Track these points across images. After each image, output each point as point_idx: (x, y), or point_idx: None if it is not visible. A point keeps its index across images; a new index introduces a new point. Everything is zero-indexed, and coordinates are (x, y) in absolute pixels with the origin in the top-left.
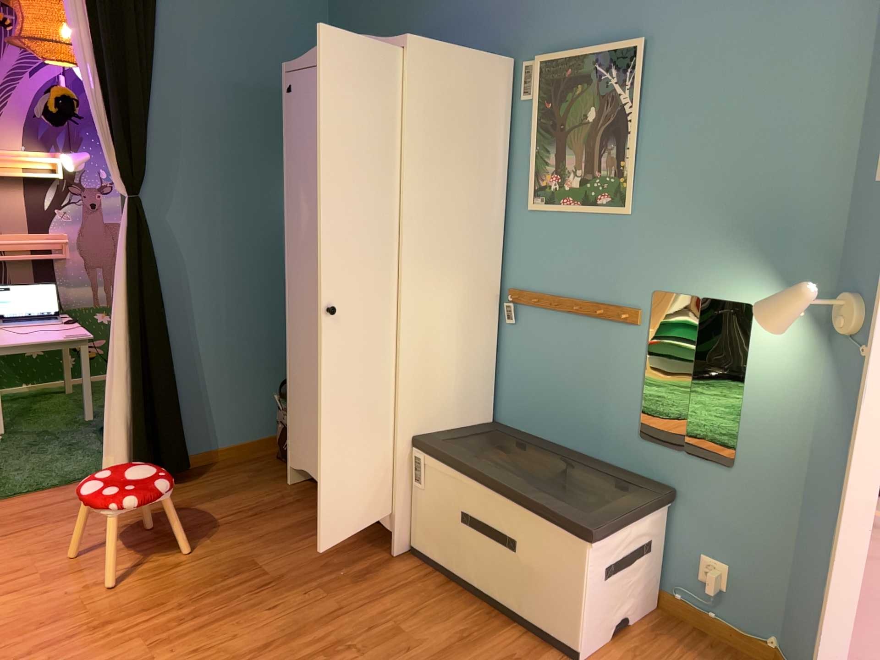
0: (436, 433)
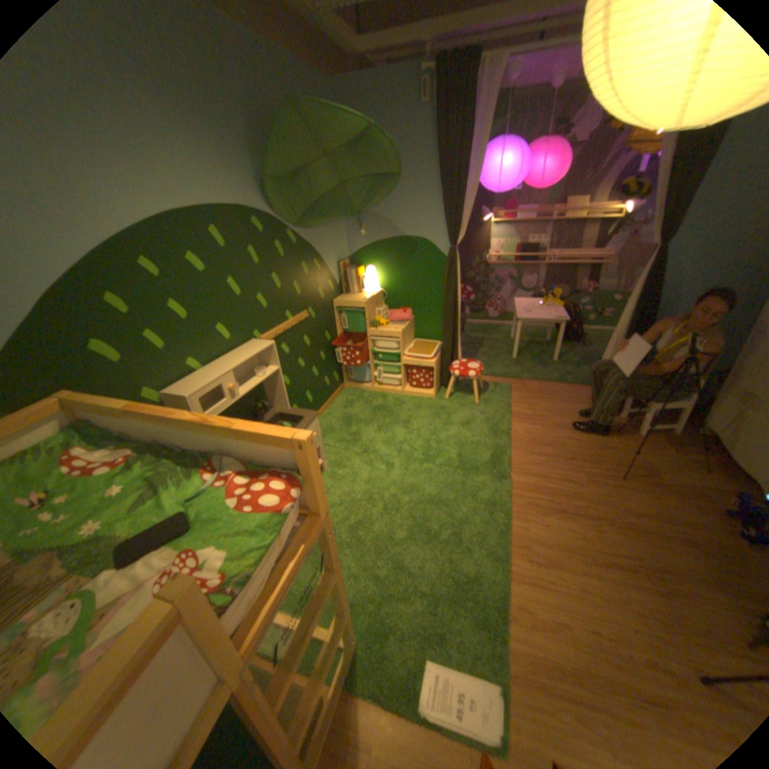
0: None
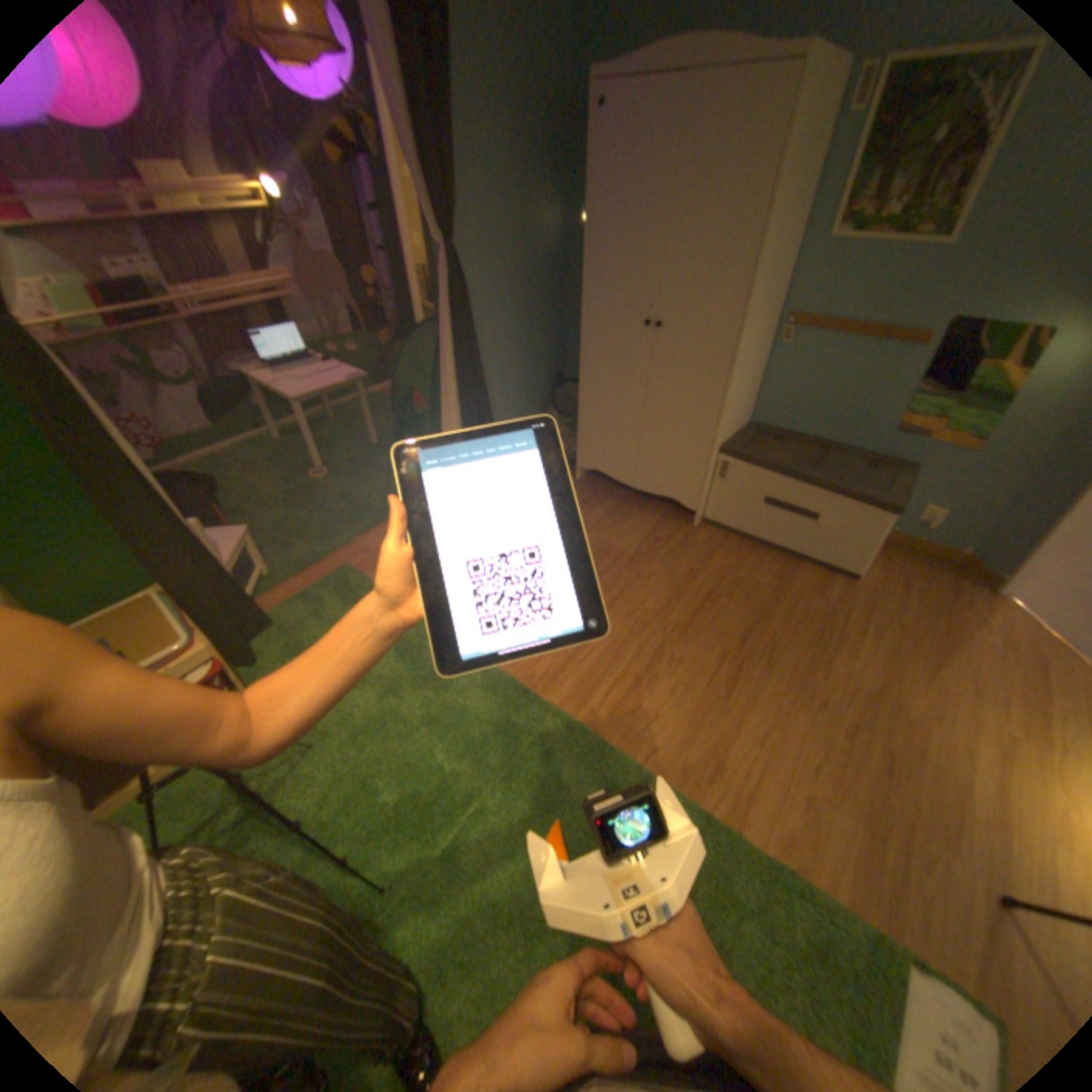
0: (733, 440)
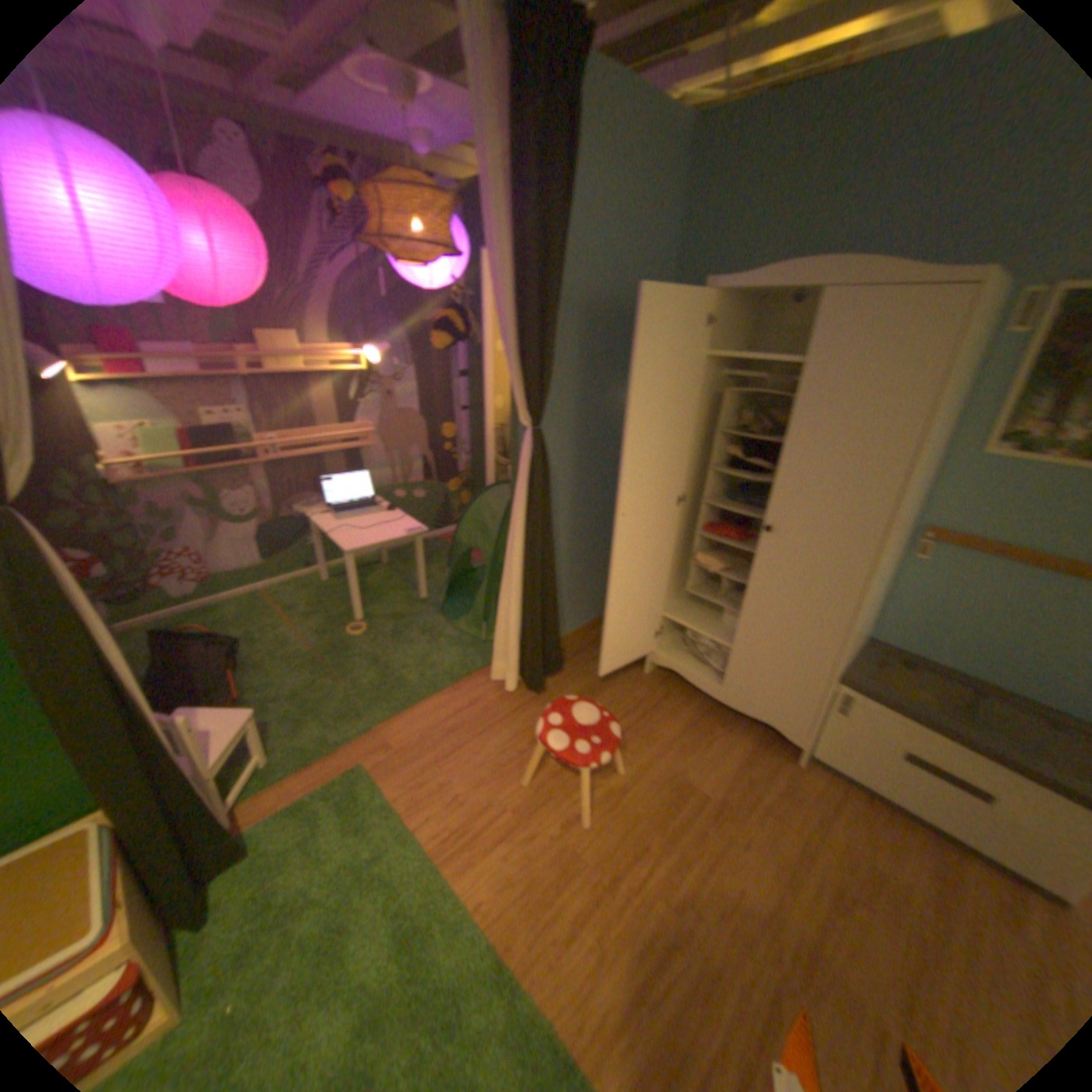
0: (859, 668)
